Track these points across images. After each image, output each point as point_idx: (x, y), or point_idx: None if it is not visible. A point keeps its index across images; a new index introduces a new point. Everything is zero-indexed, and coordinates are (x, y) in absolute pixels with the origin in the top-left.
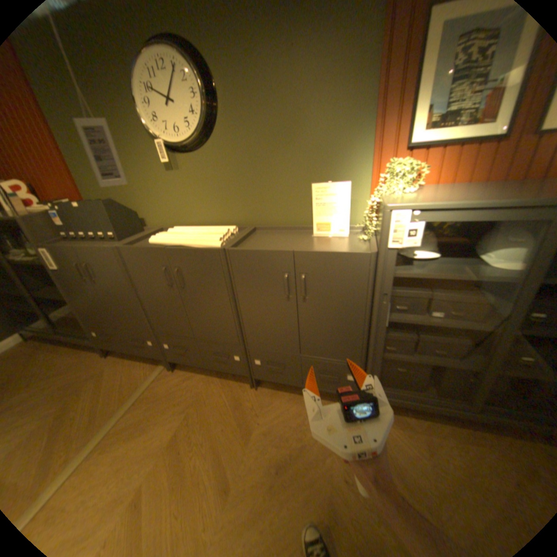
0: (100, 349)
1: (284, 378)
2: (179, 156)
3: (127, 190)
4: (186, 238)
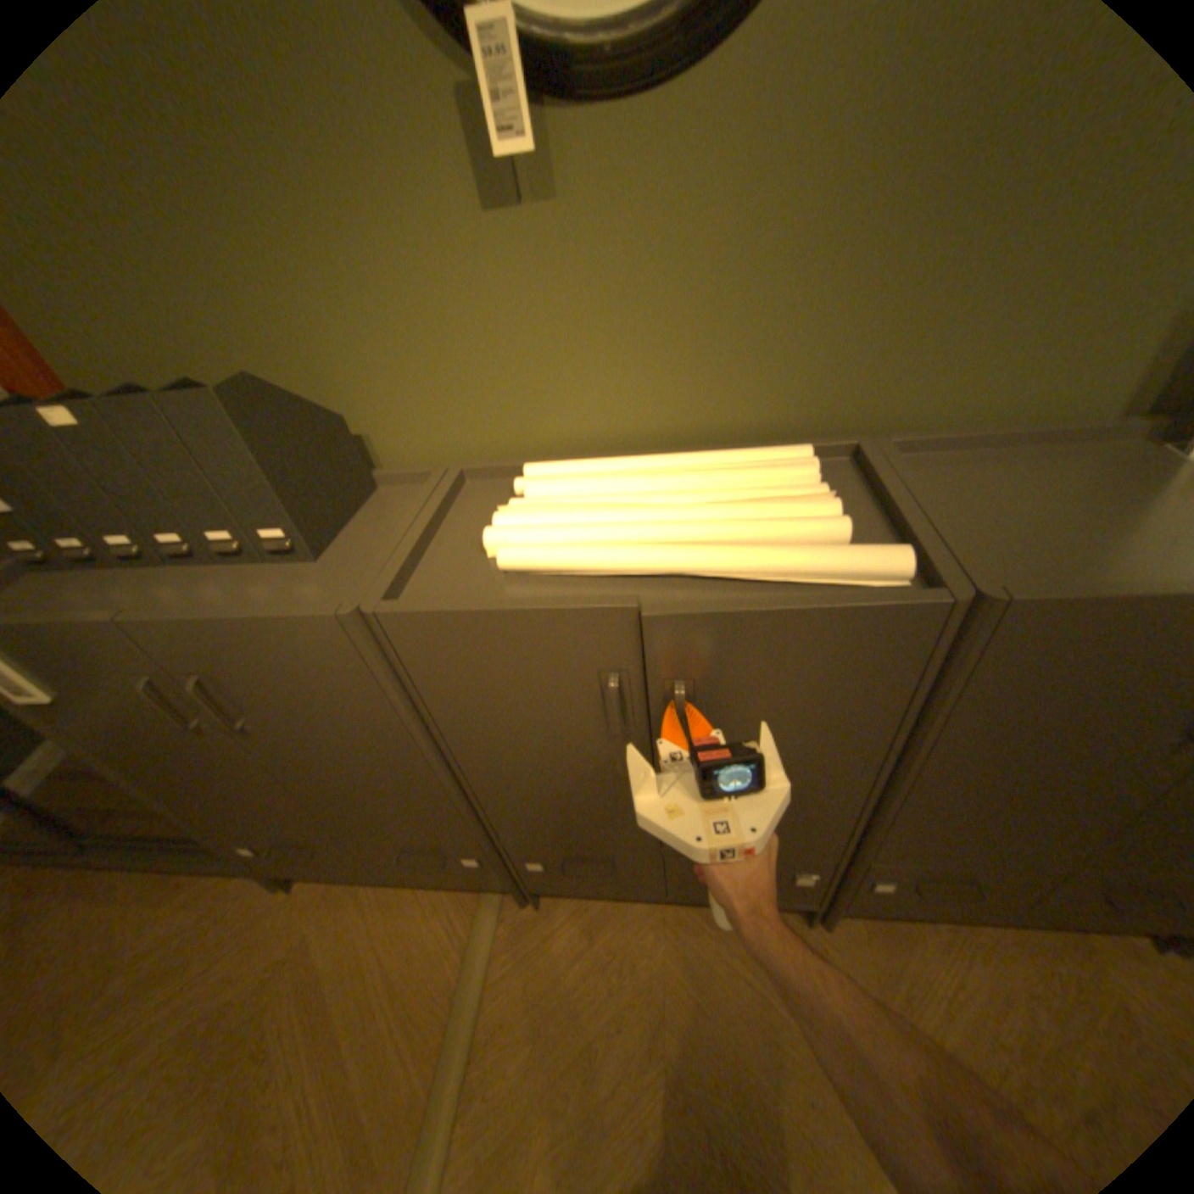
0: (273, 876)
1: (964, 912)
2: (570, 122)
3: (280, 319)
4: (677, 532)
